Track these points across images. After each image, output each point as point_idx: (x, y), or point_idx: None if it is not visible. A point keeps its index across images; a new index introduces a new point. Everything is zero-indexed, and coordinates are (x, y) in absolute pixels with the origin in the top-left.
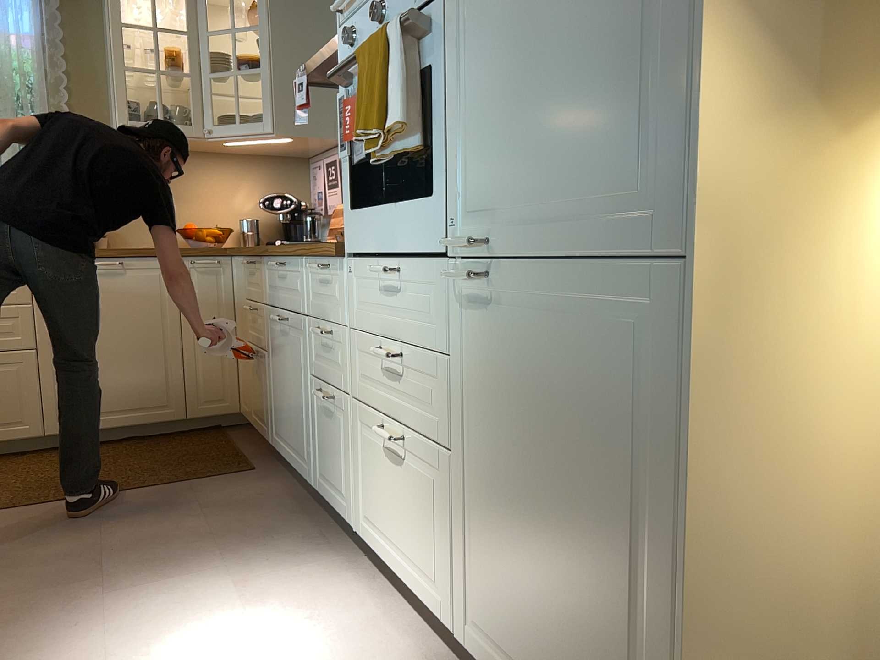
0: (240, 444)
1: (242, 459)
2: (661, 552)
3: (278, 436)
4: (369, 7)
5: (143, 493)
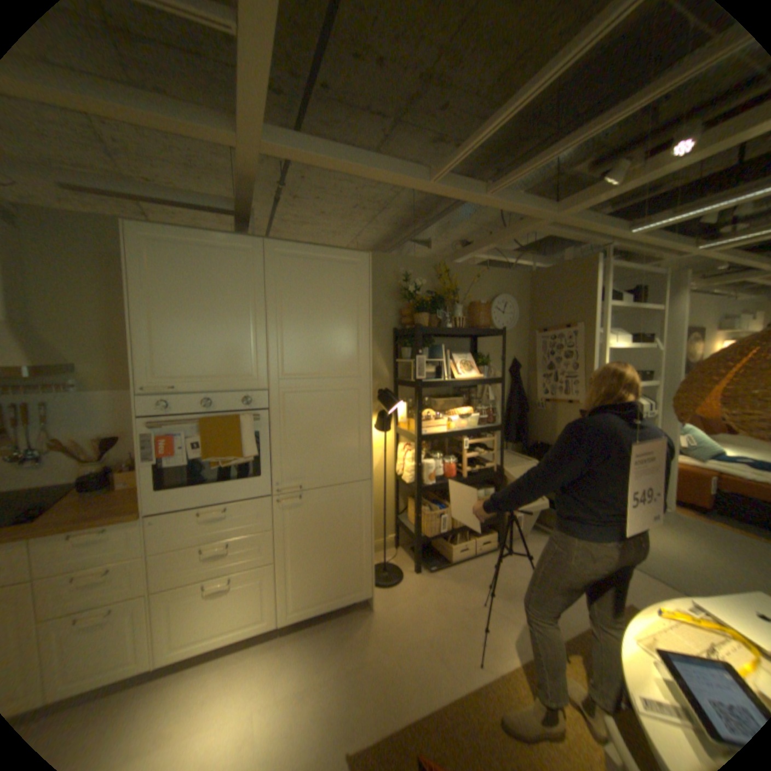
0: None
1: None
2: (362, 537)
3: None
4: (181, 395)
5: None
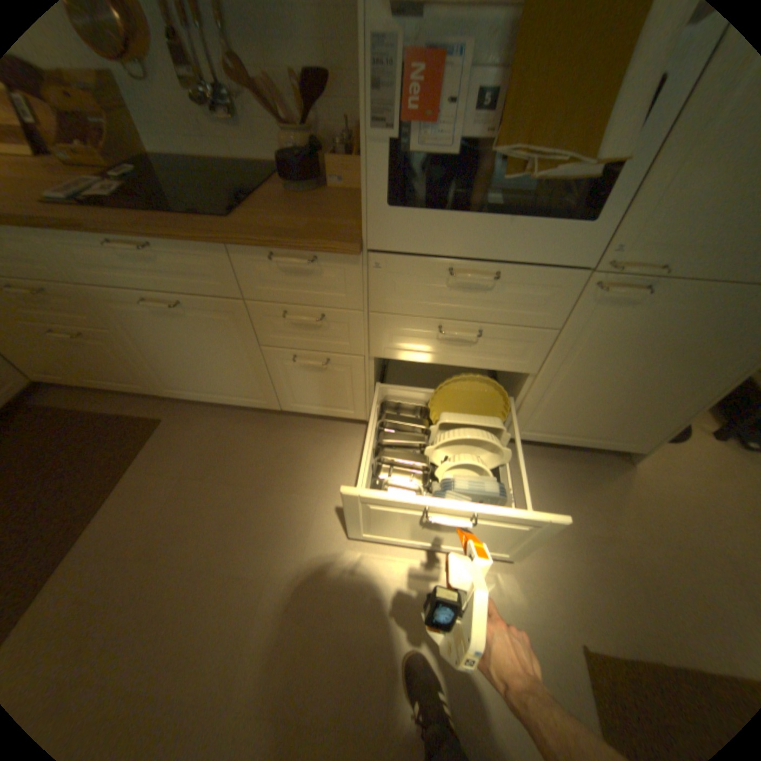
0: (84, 407)
1: (128, 419)
2: (708, 387)
3: (177, 389)
4: None
5: (109, 511)
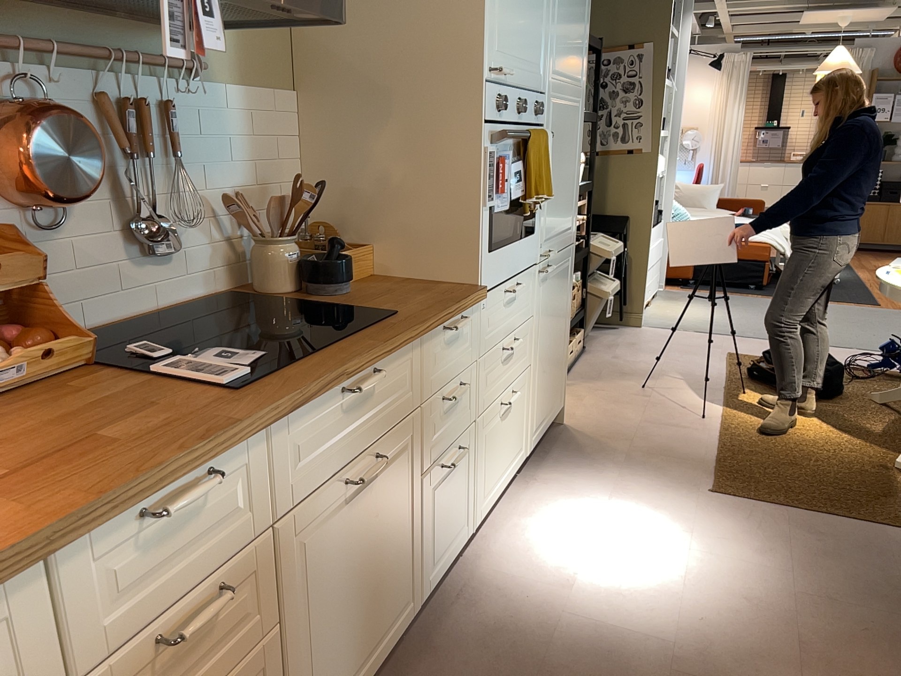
0: None
1: None
2: (566, 324)
3: None
4: (507, 90)
5: None
